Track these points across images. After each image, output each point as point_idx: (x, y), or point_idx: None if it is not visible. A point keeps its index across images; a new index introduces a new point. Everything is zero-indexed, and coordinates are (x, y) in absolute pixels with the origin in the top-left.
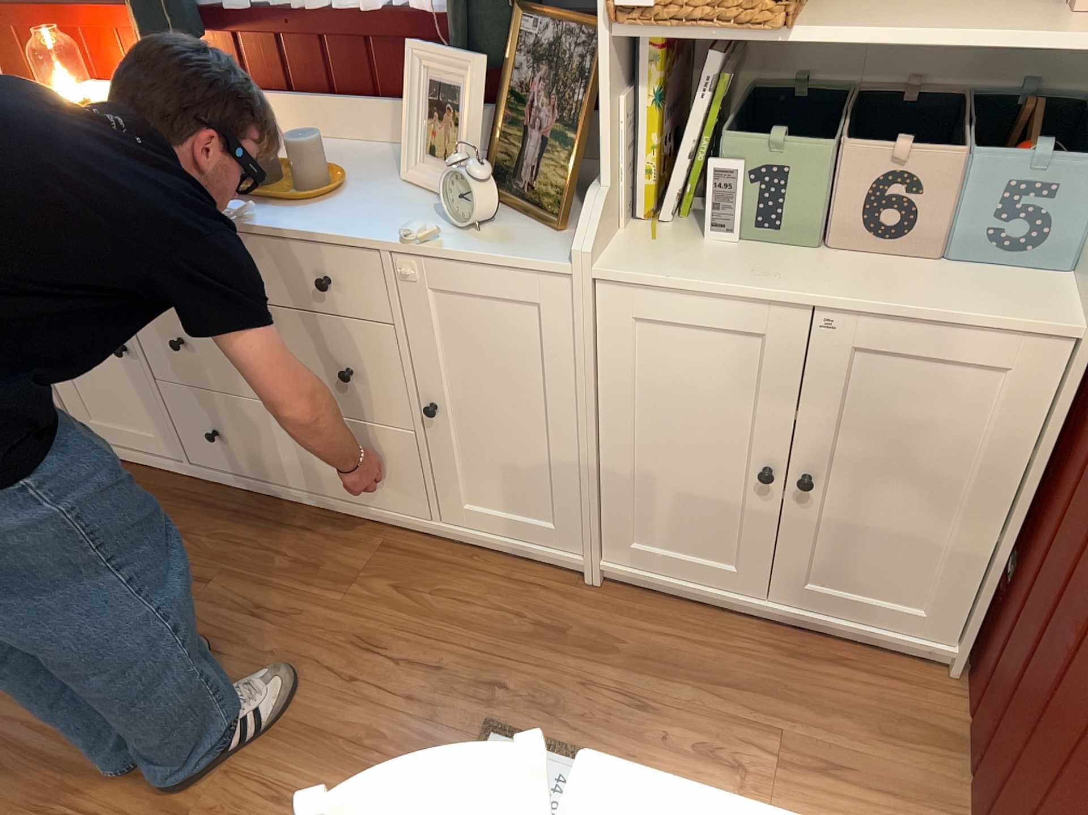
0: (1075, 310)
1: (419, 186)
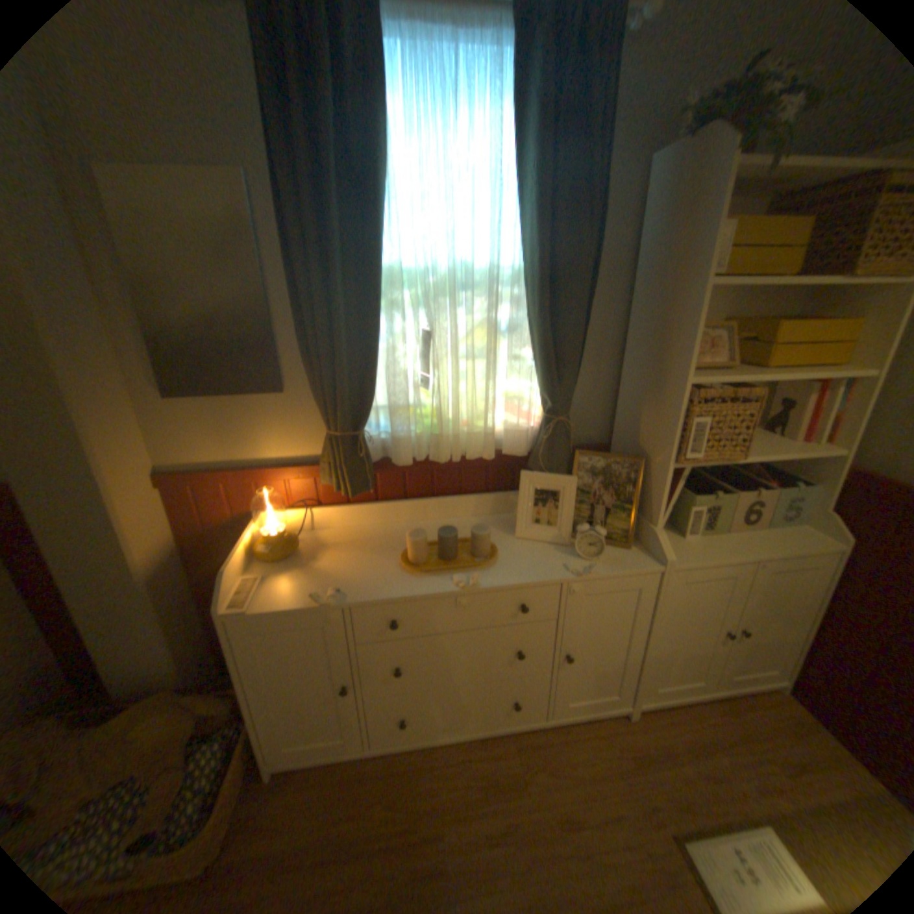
0: (833, 543)
1: (528, 540)
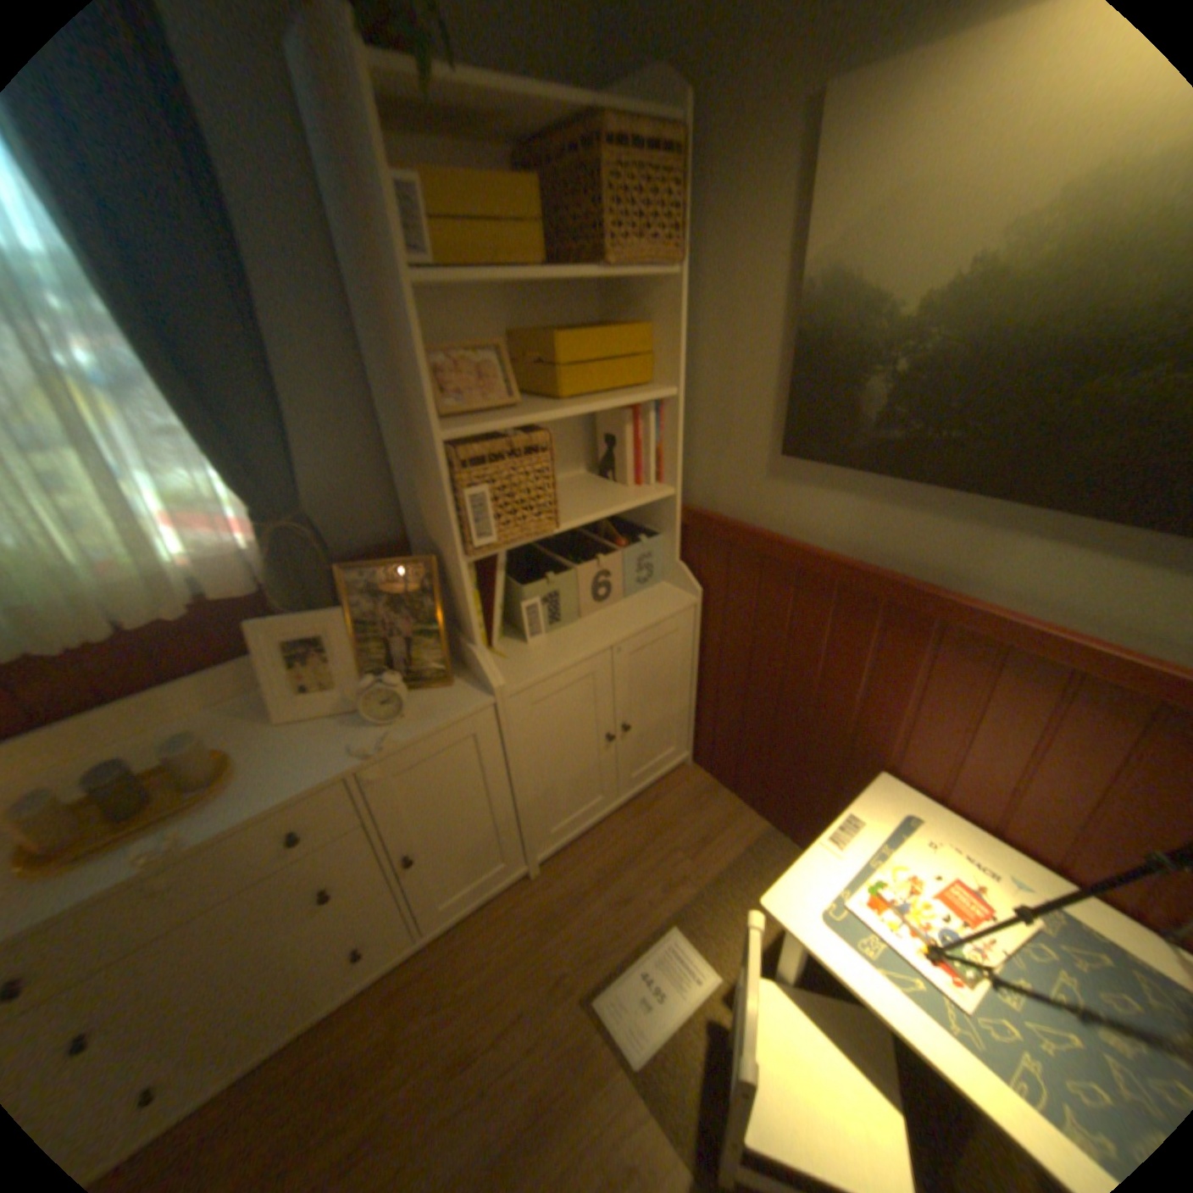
0: (685, 596)
1: (299, 722)
